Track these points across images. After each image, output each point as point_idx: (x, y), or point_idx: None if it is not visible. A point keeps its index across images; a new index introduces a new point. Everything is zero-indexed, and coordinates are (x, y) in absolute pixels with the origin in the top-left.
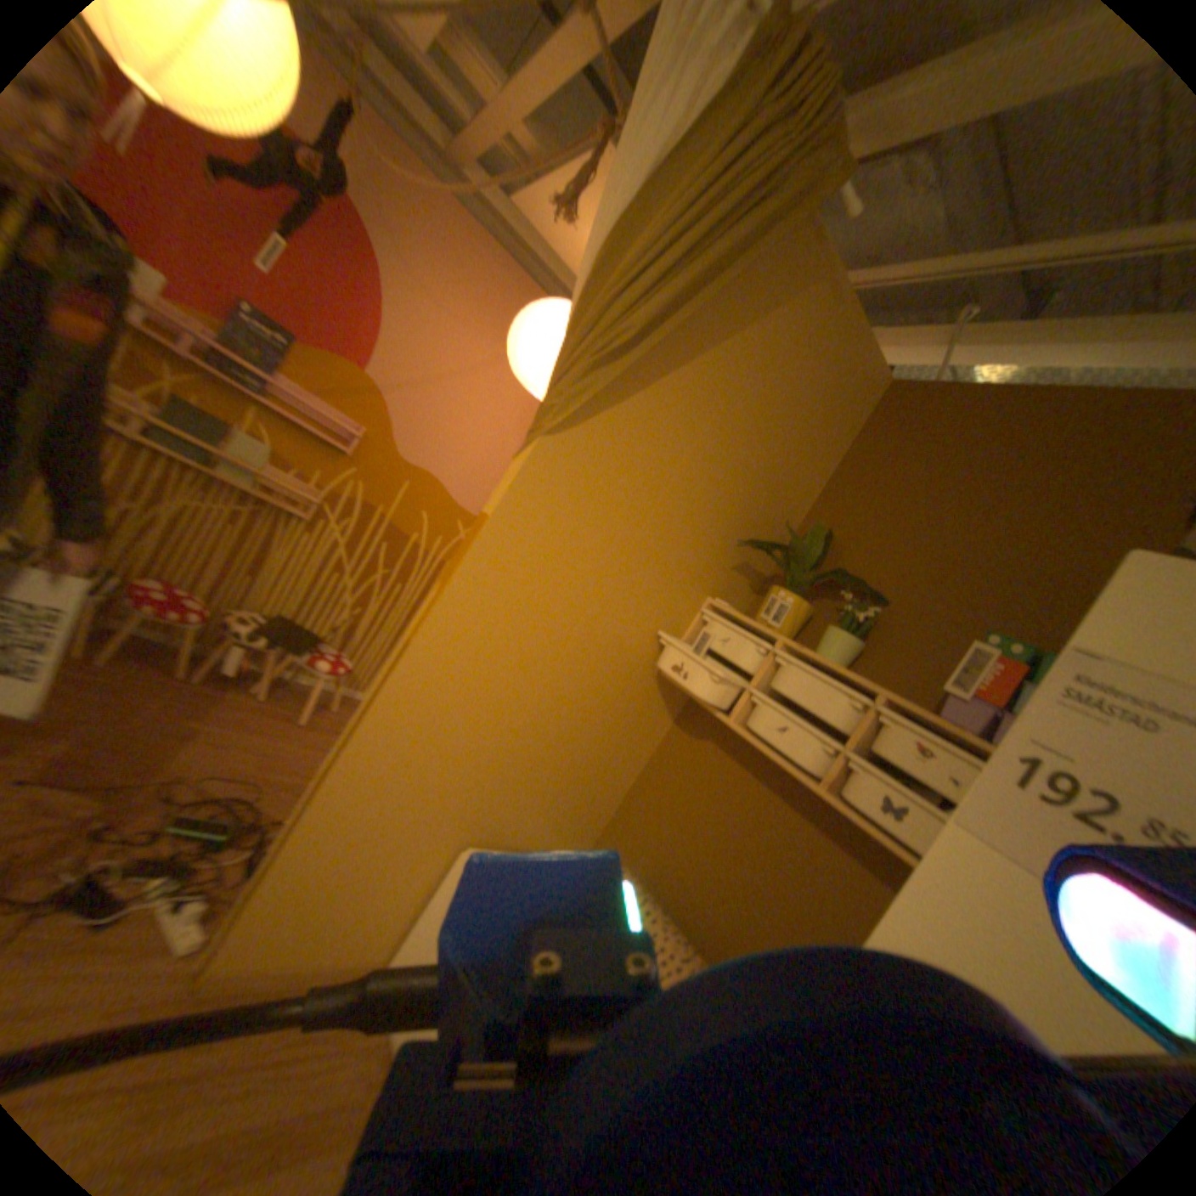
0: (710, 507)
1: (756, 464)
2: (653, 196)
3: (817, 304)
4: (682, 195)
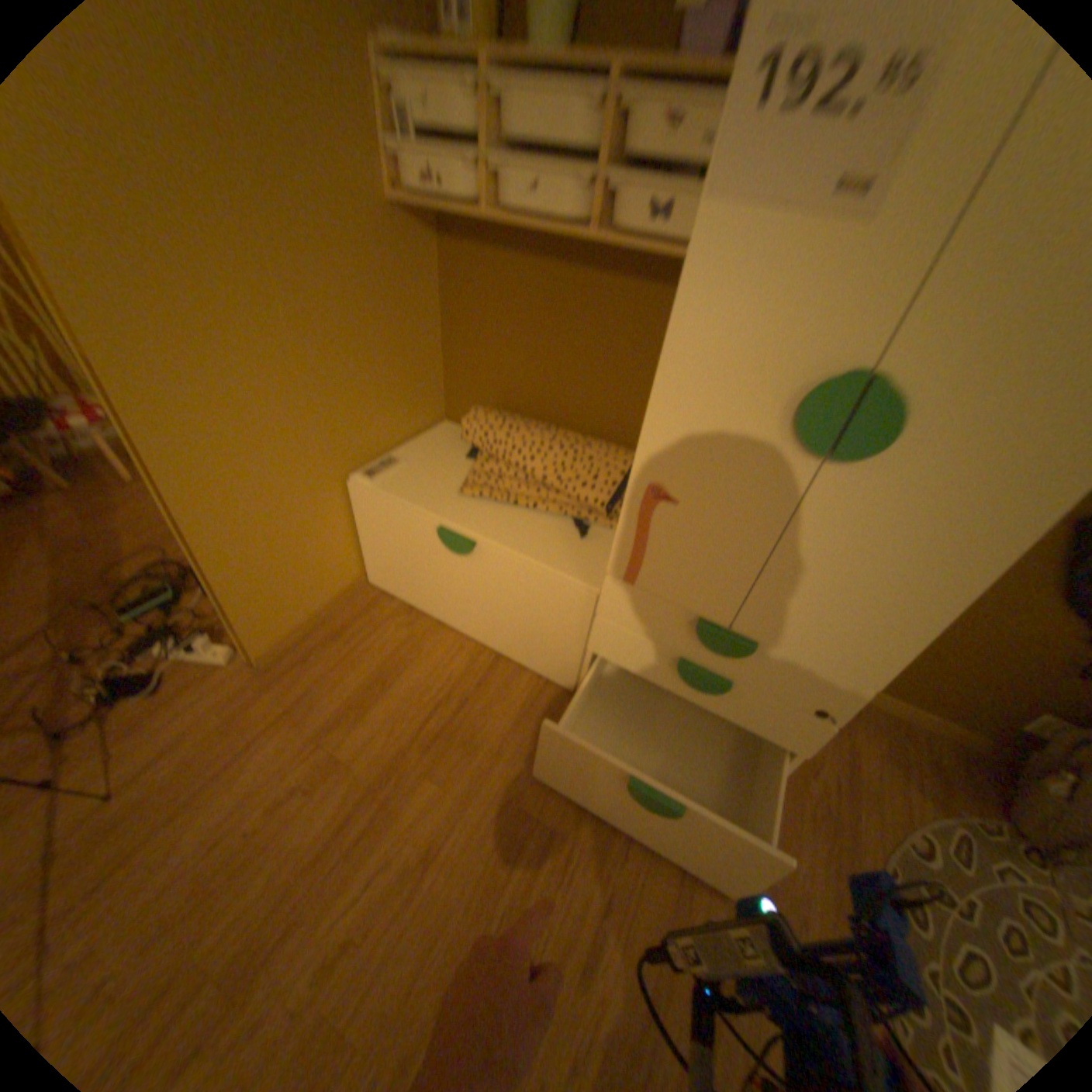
0: None
1: None
2: None
3: None
4: None
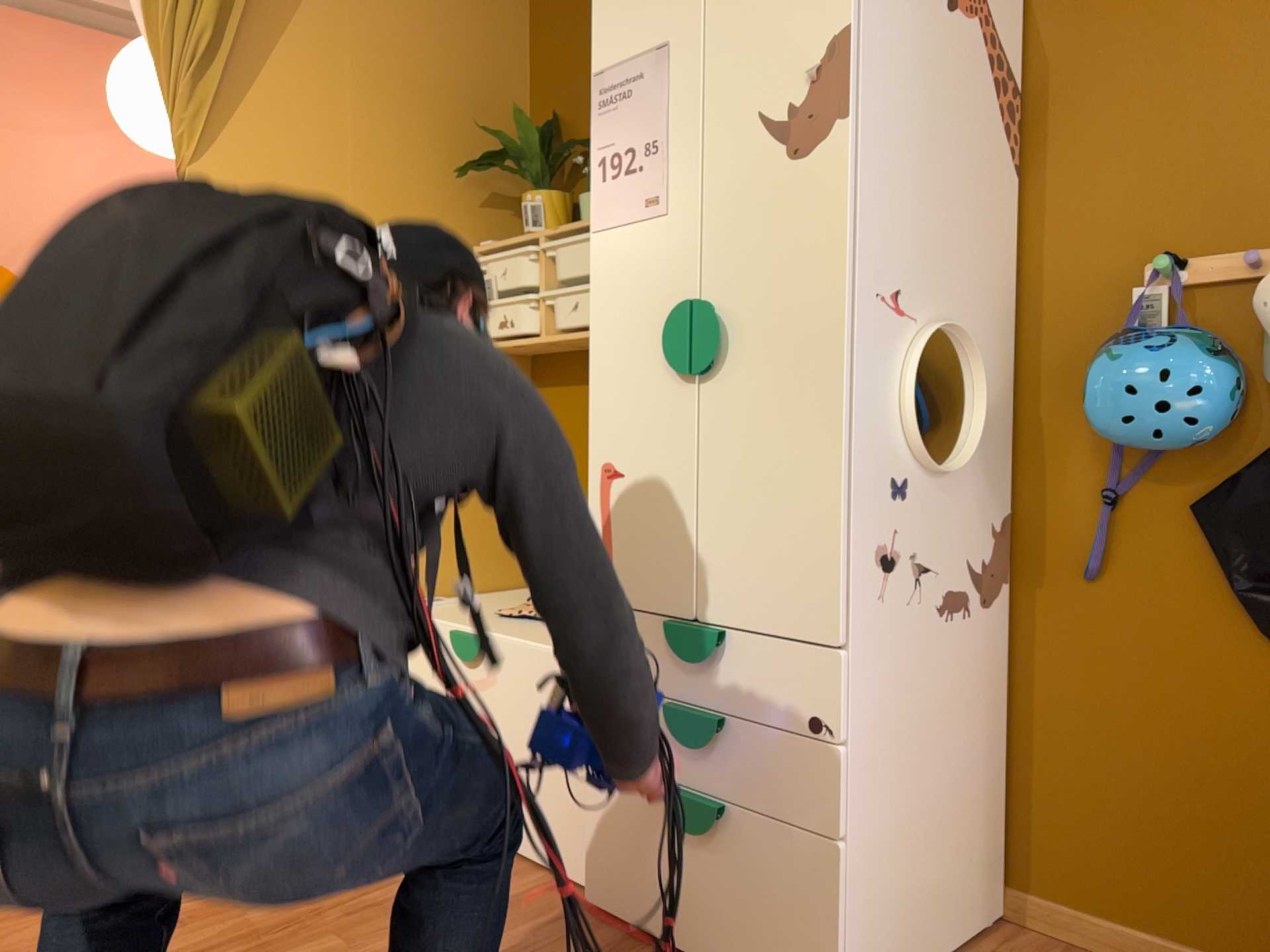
0: (407, 154)
1: (429, 88)
2: None
3: None
4: None
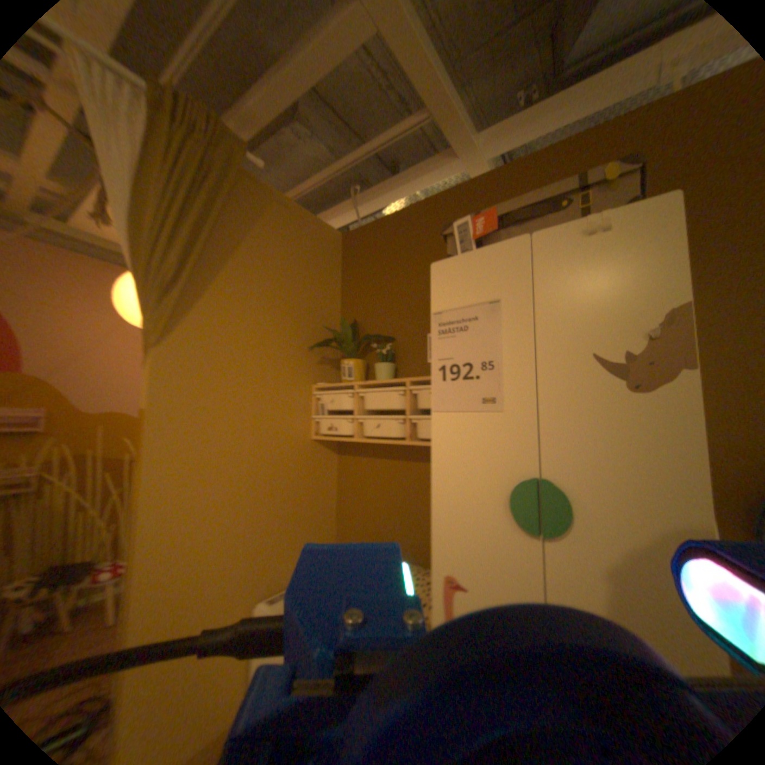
0: (282, 338)
1: (294, 304)
2: (138, 193)
3: (276, 213)
4: (154, 187)
